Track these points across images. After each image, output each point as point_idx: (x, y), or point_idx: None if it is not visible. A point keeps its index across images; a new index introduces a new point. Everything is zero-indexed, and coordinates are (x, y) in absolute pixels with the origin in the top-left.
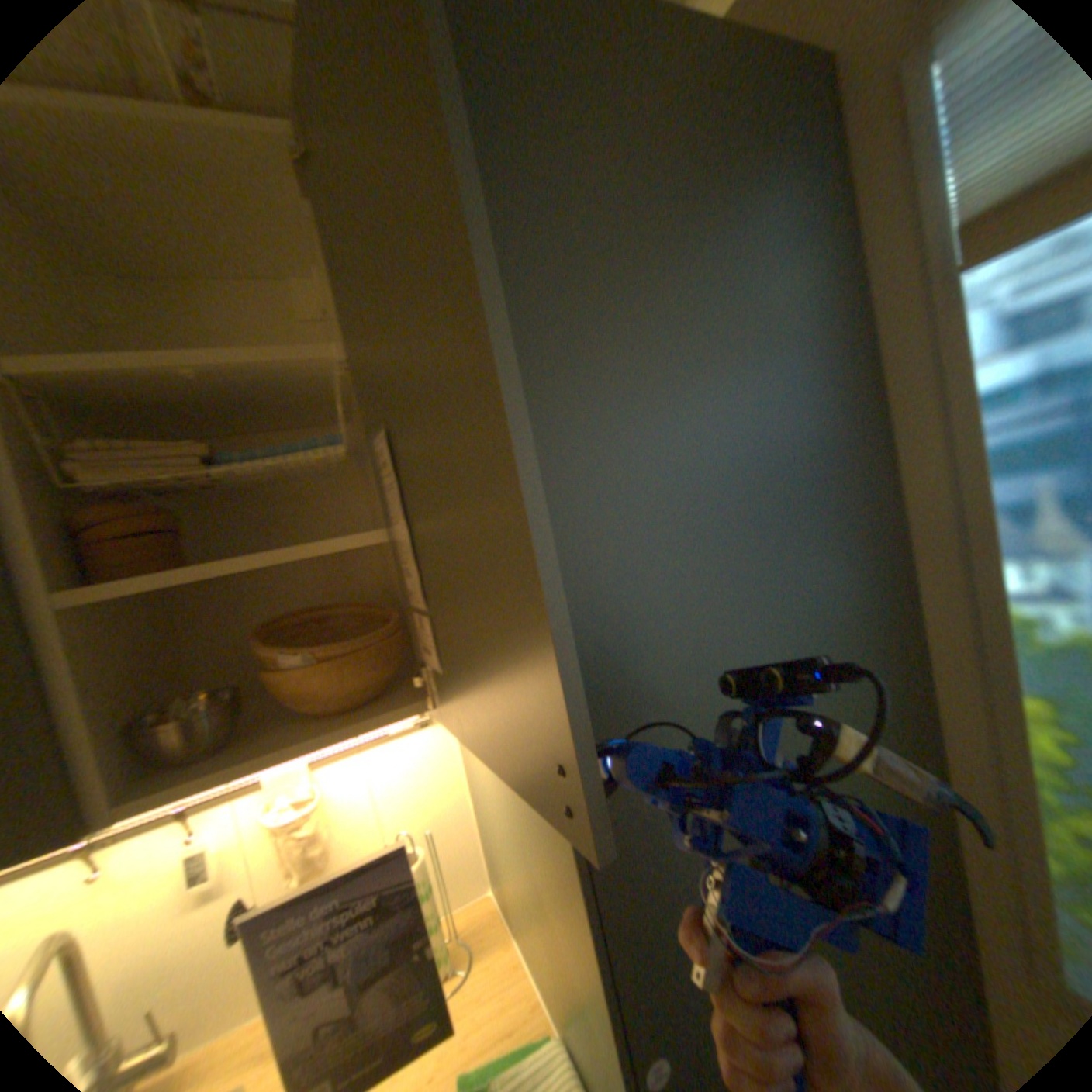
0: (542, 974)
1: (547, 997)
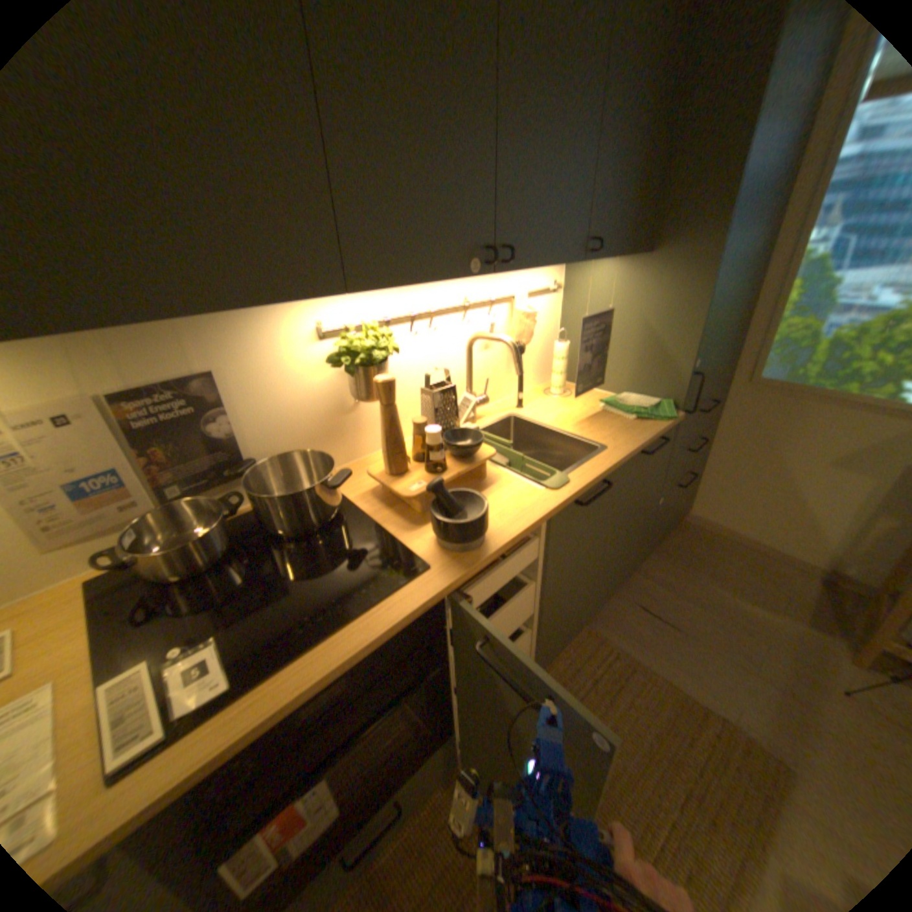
0: (617, 378)
1: (616, 387)
